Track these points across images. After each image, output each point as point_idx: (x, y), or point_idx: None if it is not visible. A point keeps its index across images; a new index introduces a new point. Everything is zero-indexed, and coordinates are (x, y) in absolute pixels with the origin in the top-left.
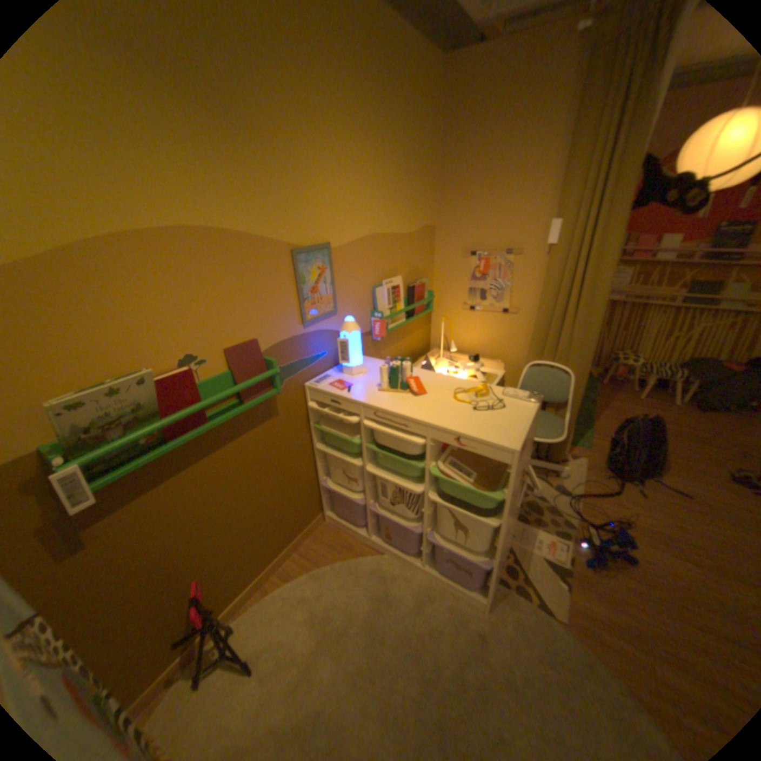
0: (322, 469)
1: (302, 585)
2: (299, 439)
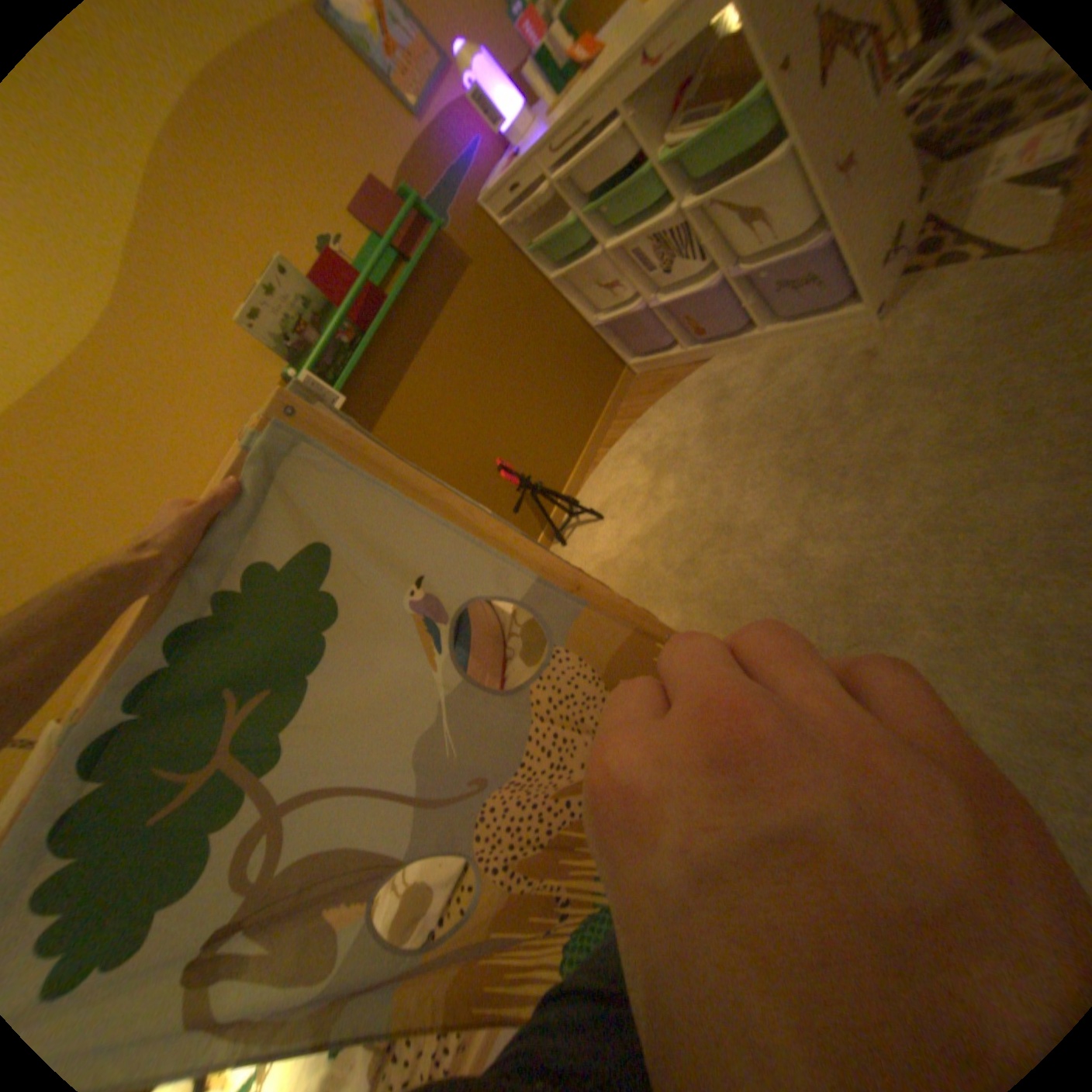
0: (581, 306)
1: (628, 438)
2: (523, 281)
